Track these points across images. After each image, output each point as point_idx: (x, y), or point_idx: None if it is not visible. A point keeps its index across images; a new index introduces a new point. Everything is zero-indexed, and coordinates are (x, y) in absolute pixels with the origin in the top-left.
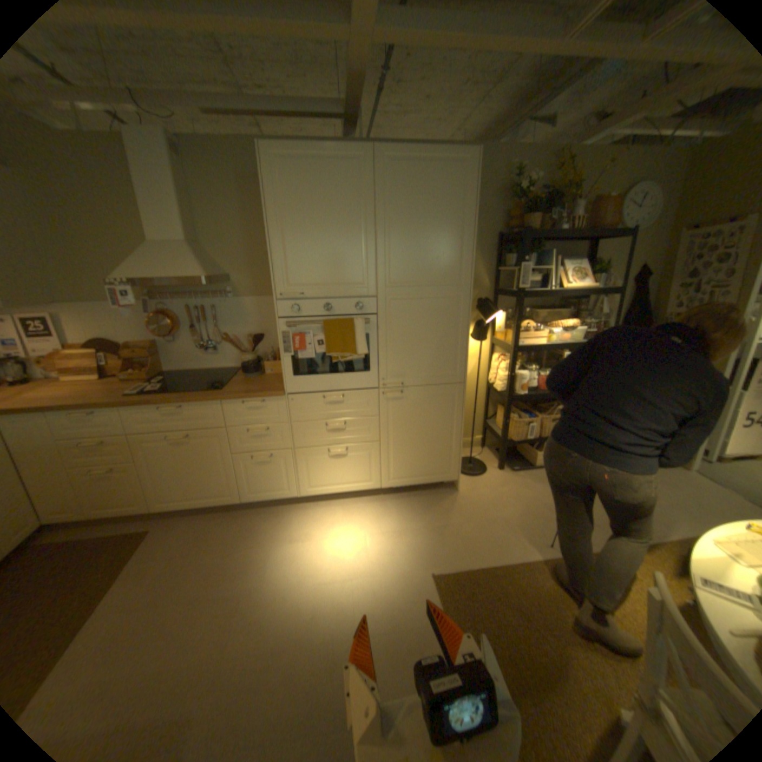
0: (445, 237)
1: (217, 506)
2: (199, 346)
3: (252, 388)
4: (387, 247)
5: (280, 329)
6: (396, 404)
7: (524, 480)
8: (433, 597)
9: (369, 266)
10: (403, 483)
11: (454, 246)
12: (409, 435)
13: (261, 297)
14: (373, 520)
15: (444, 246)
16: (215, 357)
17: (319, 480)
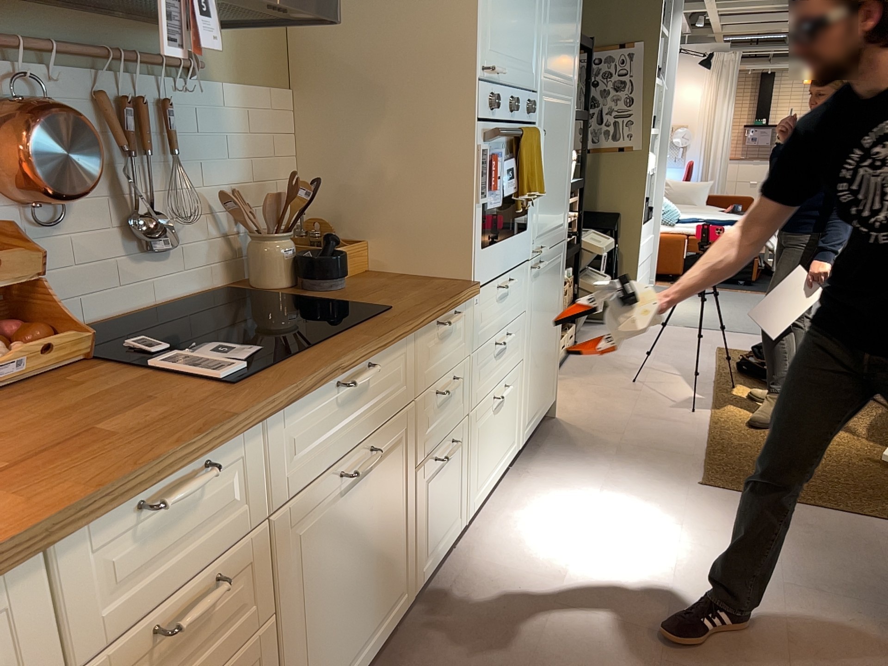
0: (572, 11)
1: (387, 634)
2: (129, 230)
3: (418, 292)
4: (549, 10)
5: (479, 144)
6: (537, 284)
7: (572, 378)
8: (730, 494)
9: (538, 37)
10: (532, 427)
11: (575, 27)
12: (540, 337)
13: (254, 86)
14: (563, 491)
15: (571, 25)
16: (163, 266)
17: (484, 469)
